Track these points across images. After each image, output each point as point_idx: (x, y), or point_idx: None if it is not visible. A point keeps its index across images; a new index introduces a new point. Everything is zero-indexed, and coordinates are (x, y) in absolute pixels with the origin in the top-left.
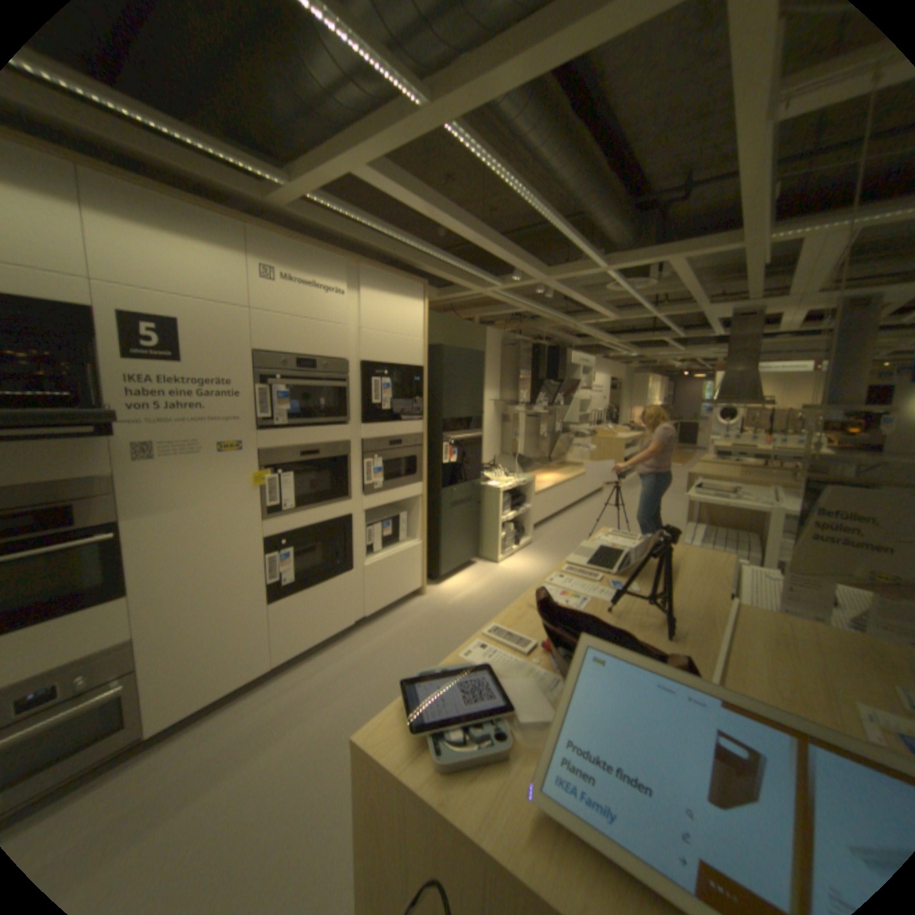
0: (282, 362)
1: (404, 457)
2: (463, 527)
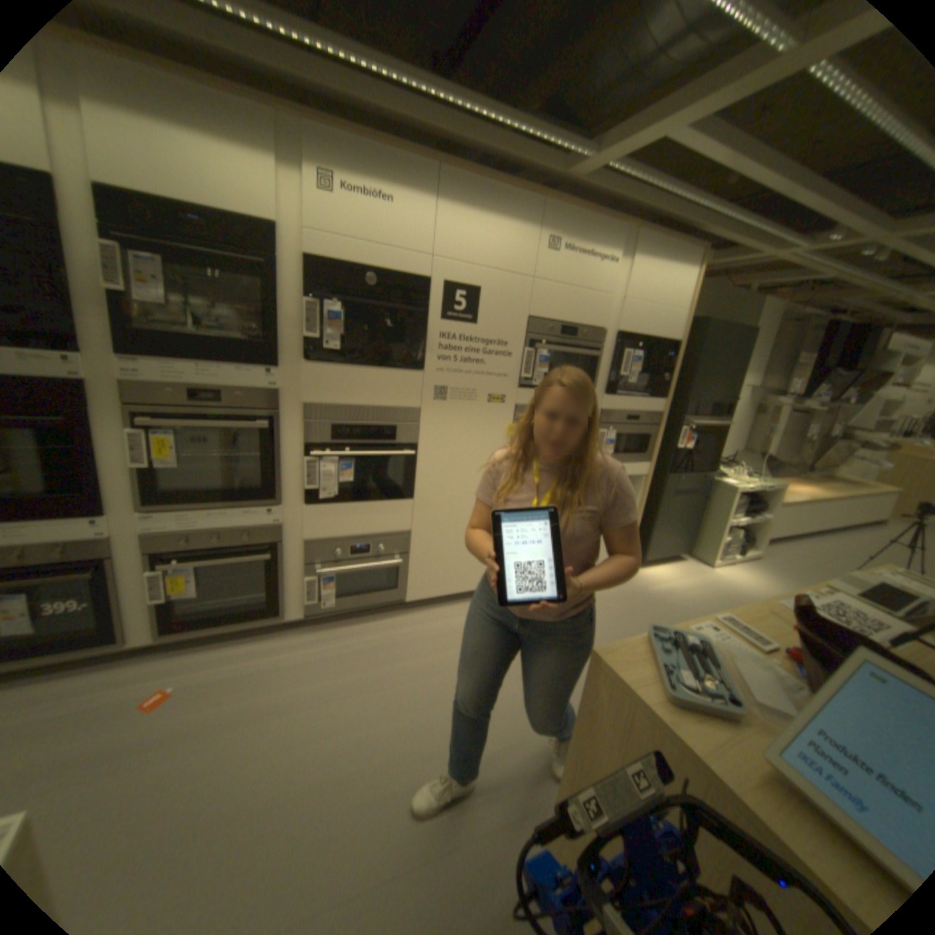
0: (550, 329)
1: (639, 435)
2: (684, 520)
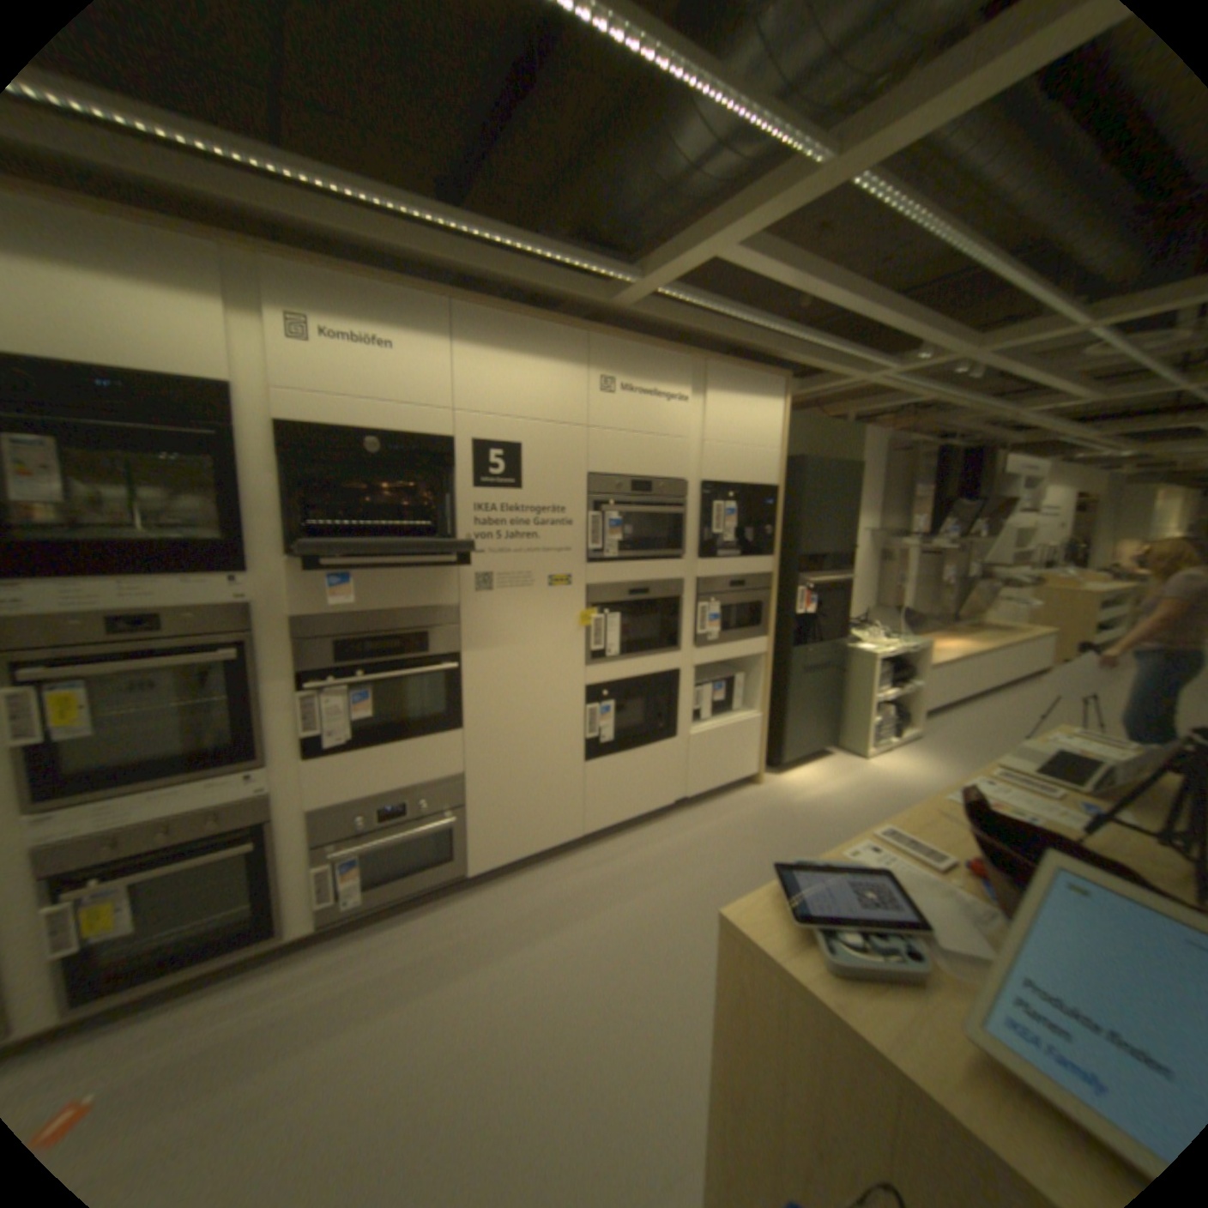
0: (618, 485)
1: (748, 603)
2: (821, 702)
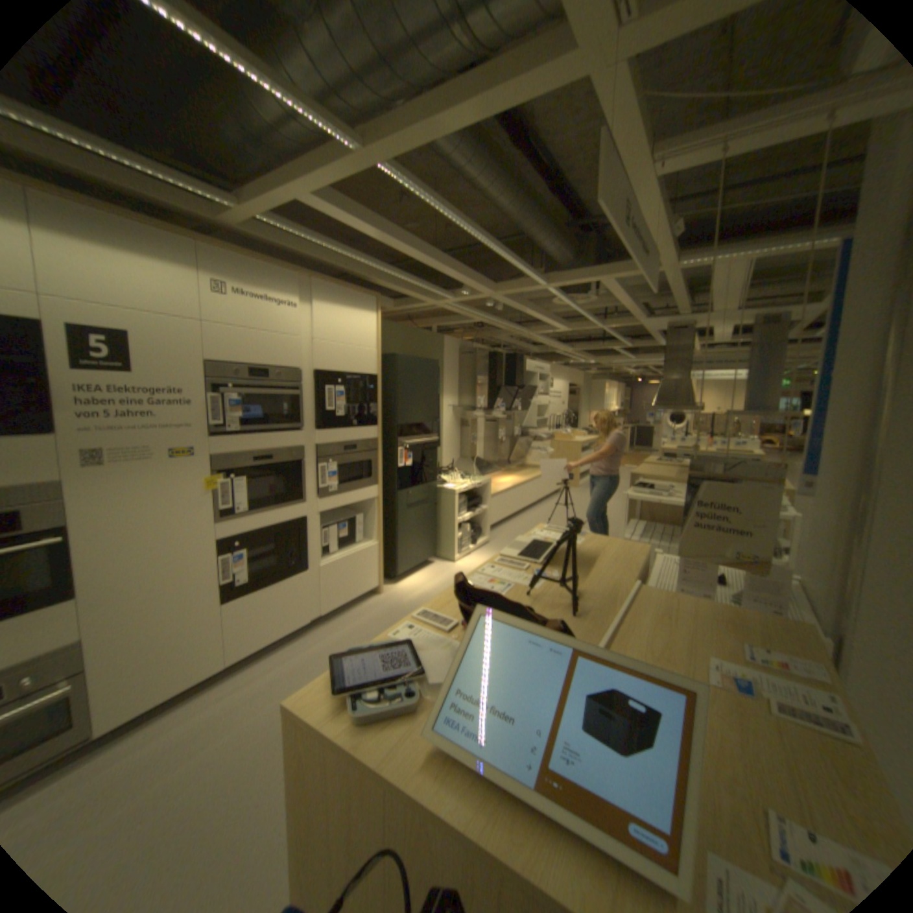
0: (235, 371)
1: (360, 461)
2: (421, 528)
